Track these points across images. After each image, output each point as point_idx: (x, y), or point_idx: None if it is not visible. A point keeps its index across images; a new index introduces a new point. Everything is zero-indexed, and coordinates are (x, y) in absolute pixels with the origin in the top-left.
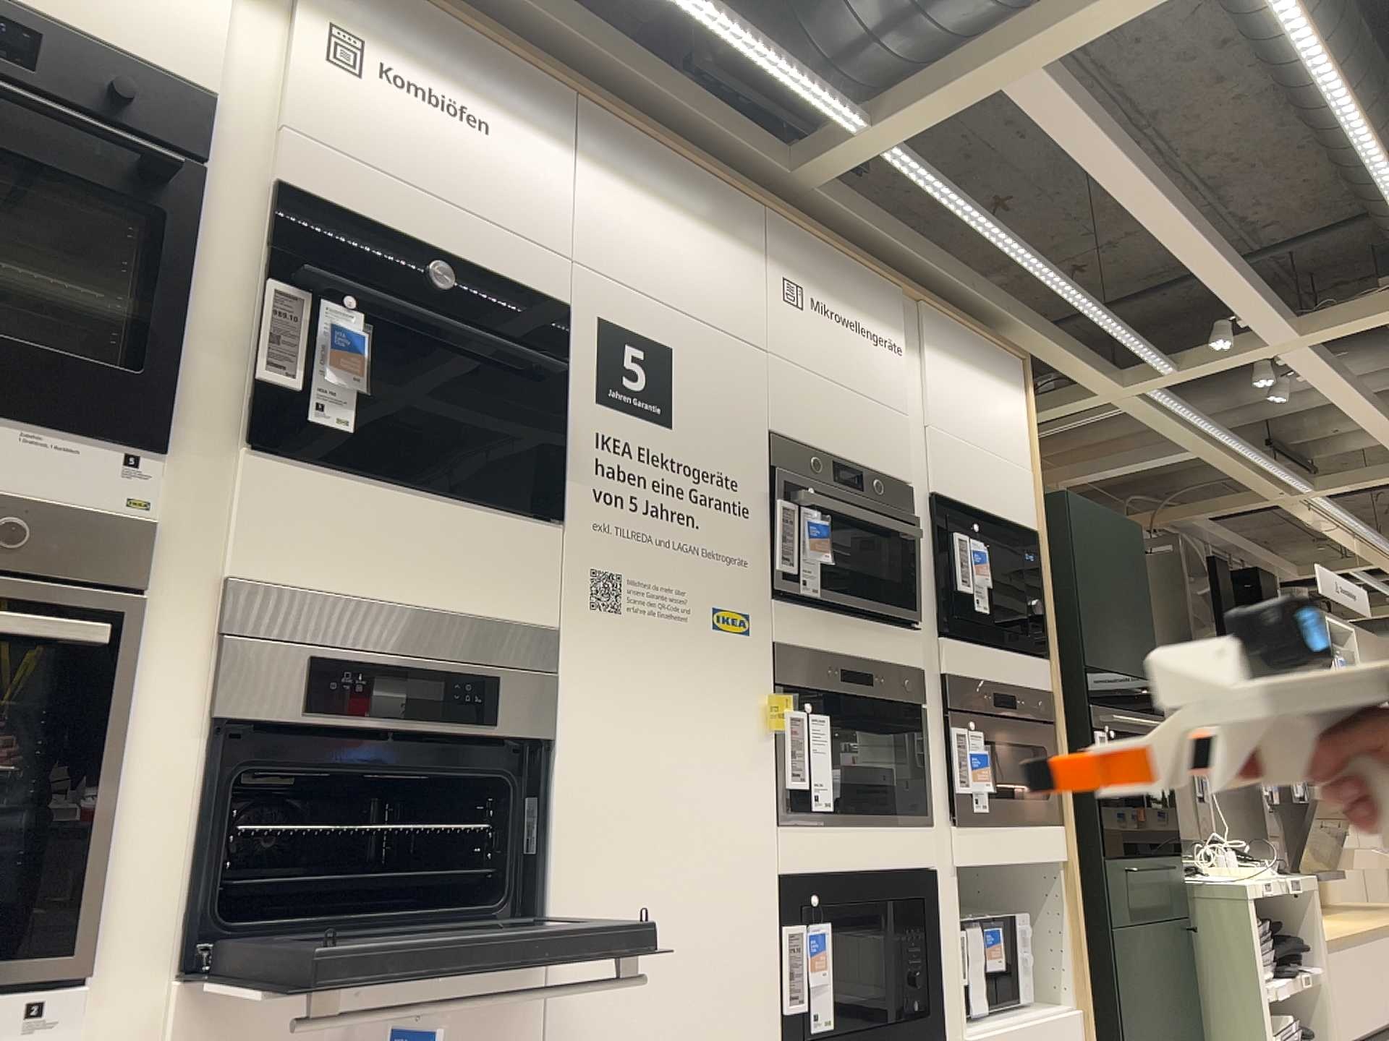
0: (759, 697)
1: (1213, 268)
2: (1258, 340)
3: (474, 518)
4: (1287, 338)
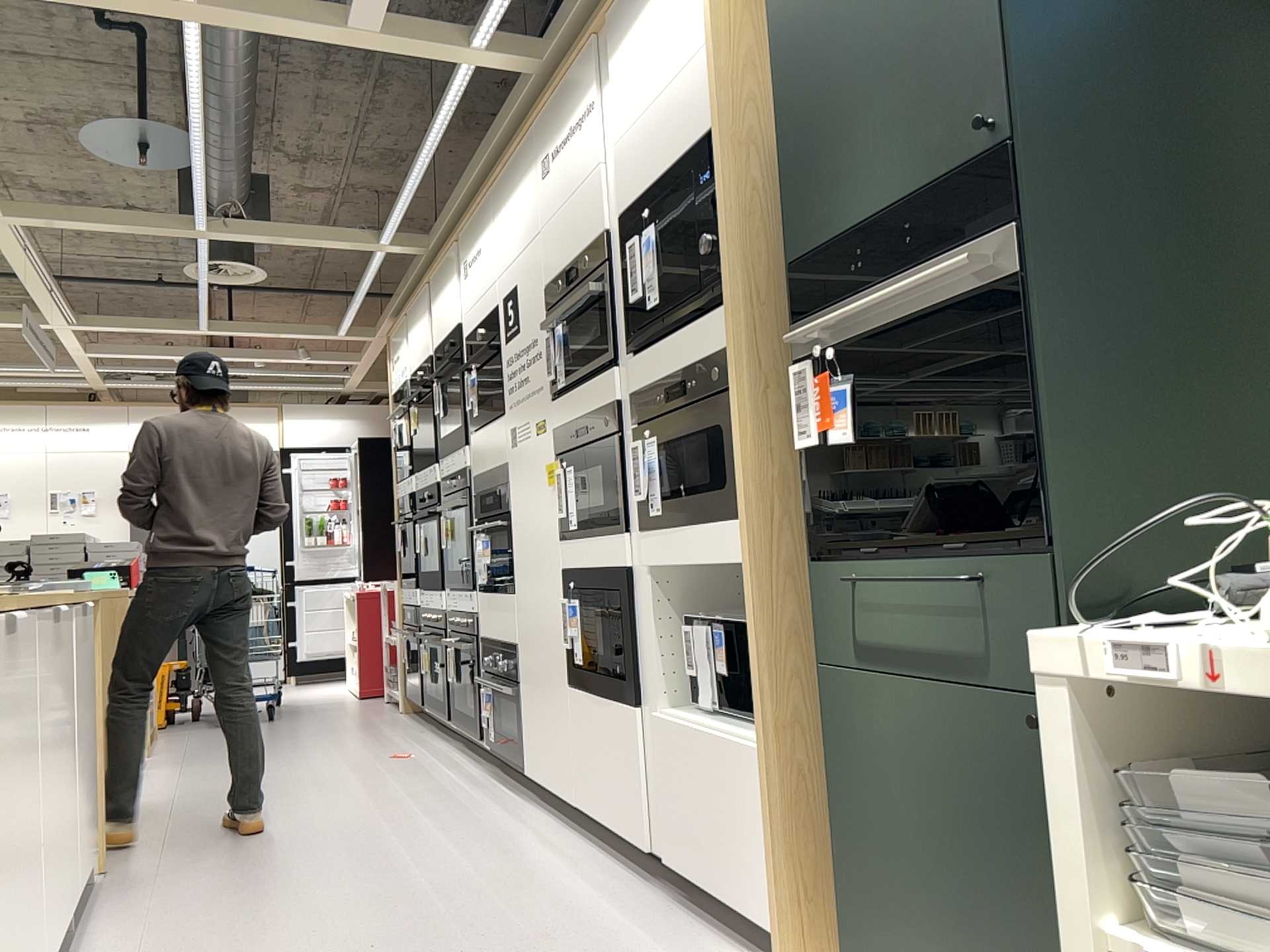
0: (550, 466)
1: None
2: None
3: (491, 427)
4: None
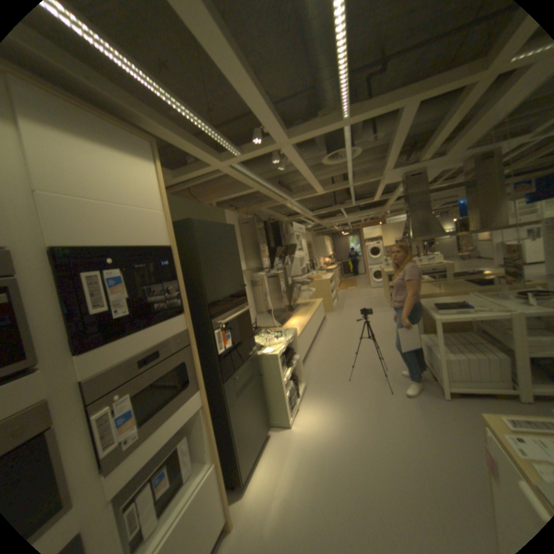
0: None
1: (246, 86)
2: (274, 141)
3: None
4: (286, 140)
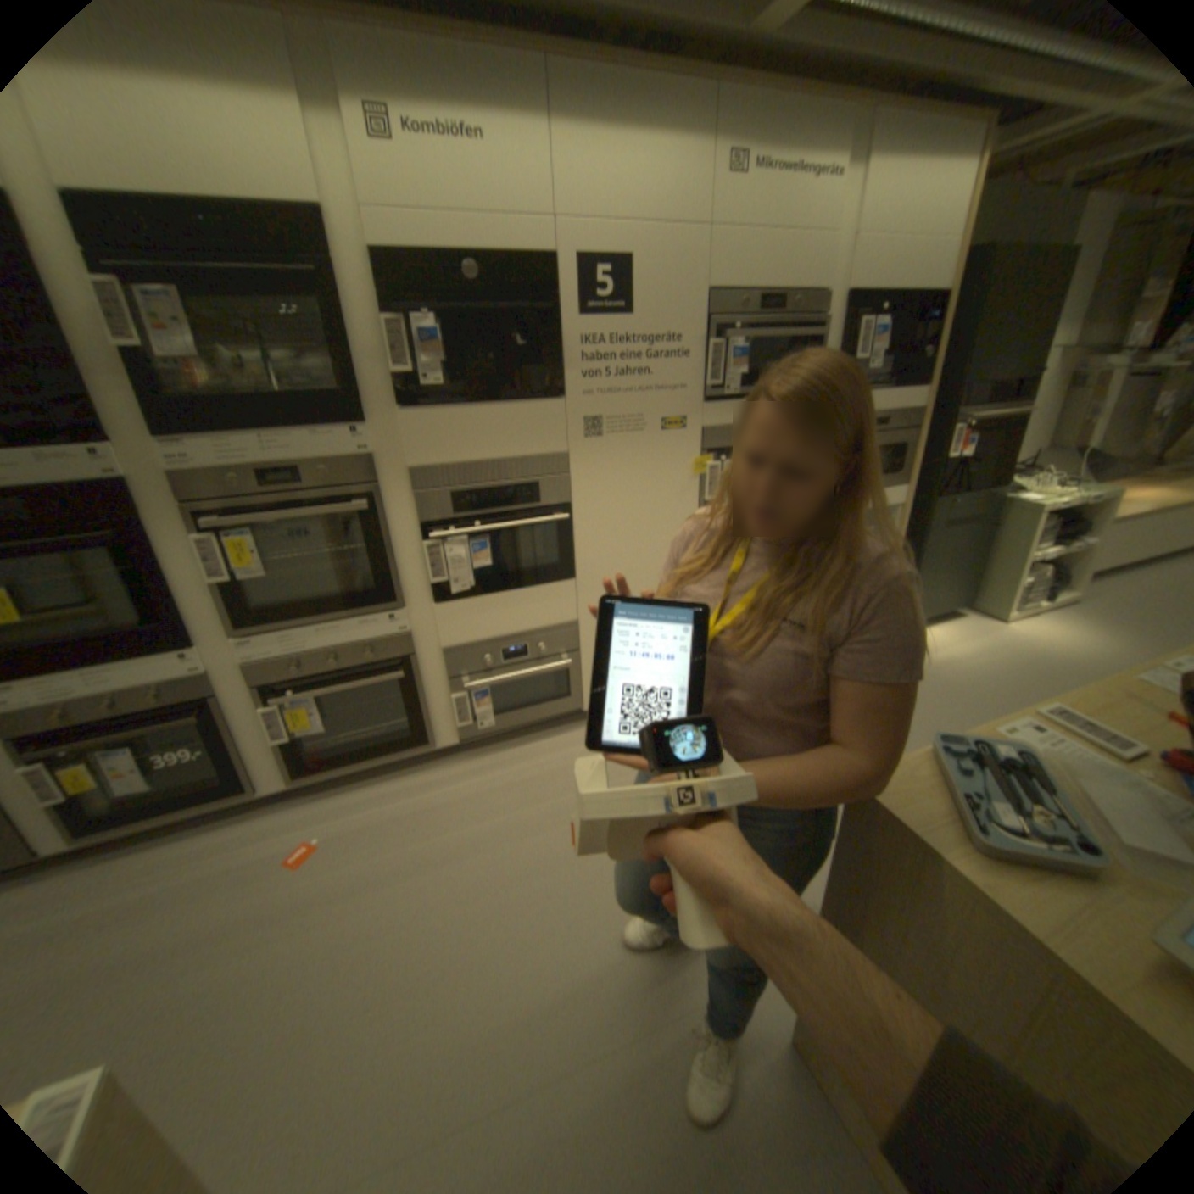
0: (688, 460)
1: None
2: None
3: (513, 411)
4: None
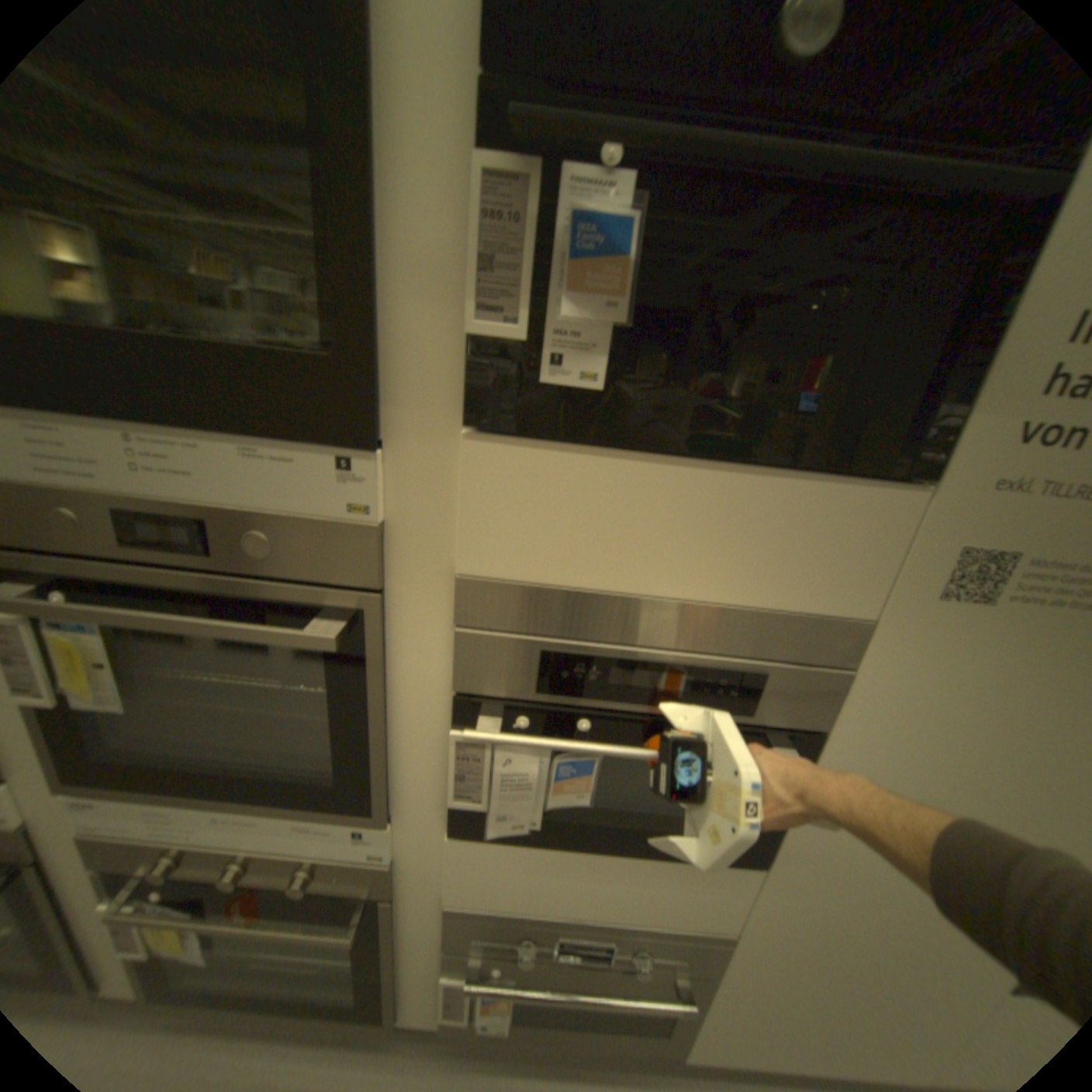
0: None
1: None
2: None
3: (776, 490)
4: None
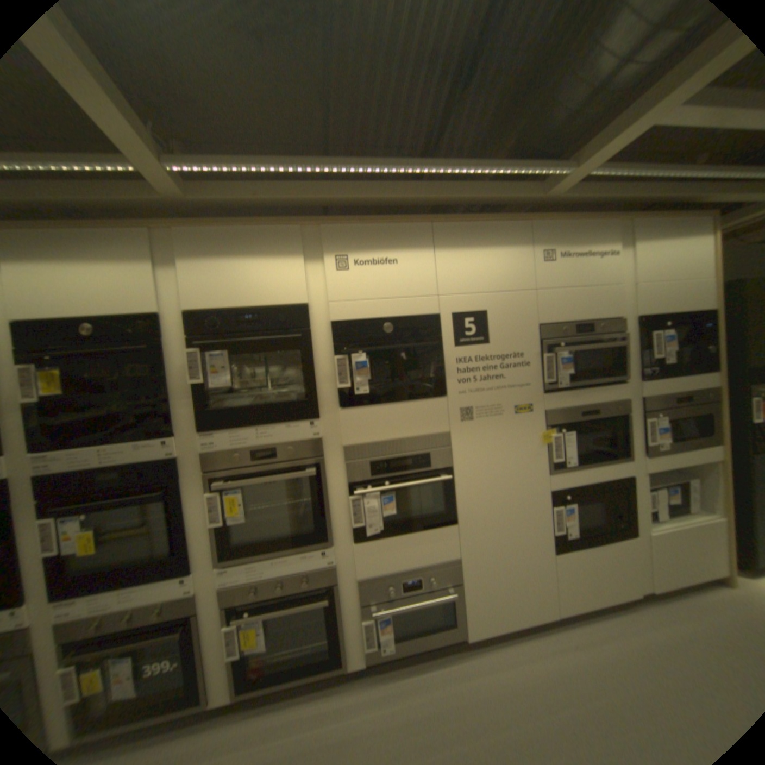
0: (538, 433)
1: None
2: None
3: (413, 405)
4: None
